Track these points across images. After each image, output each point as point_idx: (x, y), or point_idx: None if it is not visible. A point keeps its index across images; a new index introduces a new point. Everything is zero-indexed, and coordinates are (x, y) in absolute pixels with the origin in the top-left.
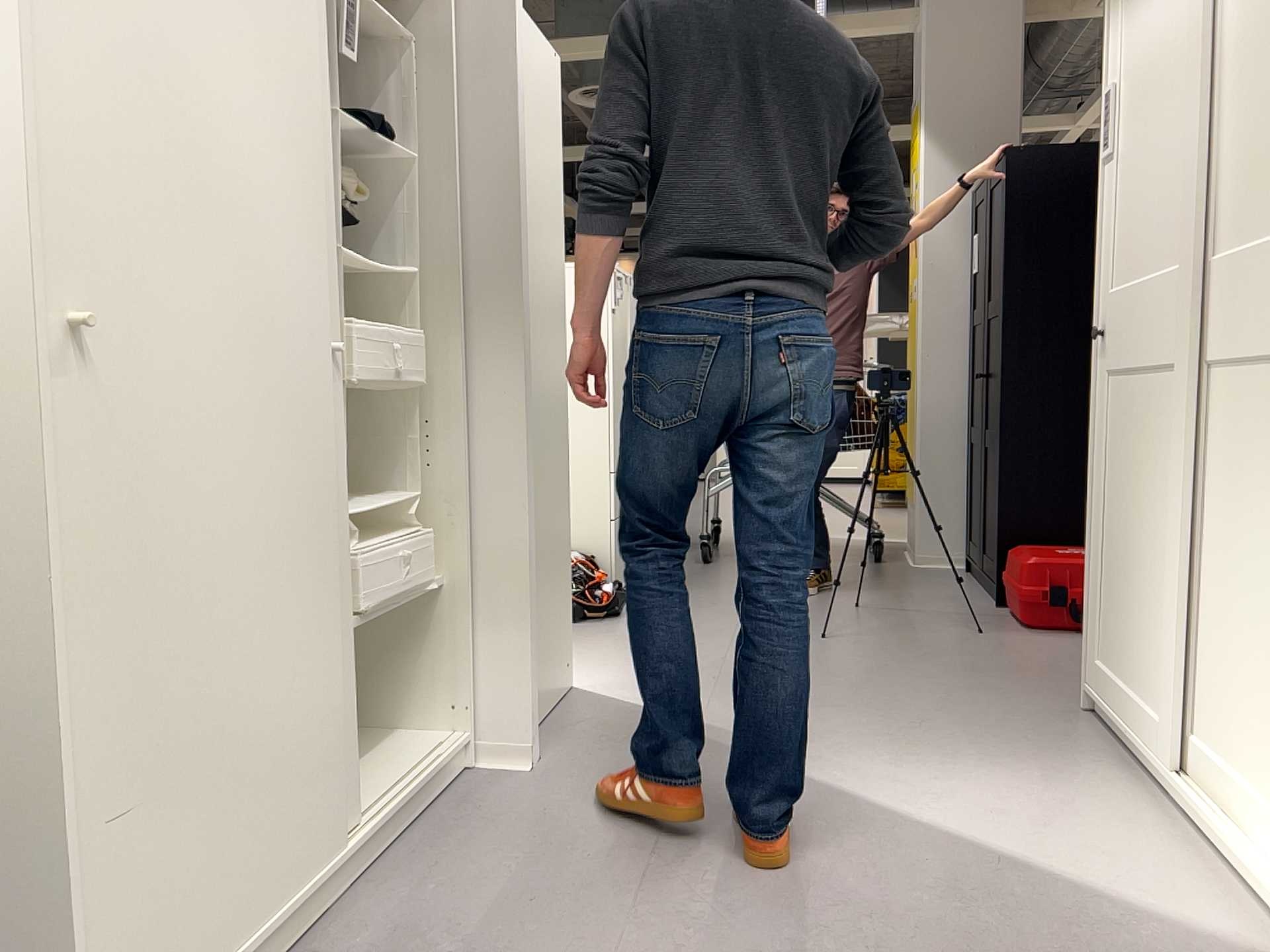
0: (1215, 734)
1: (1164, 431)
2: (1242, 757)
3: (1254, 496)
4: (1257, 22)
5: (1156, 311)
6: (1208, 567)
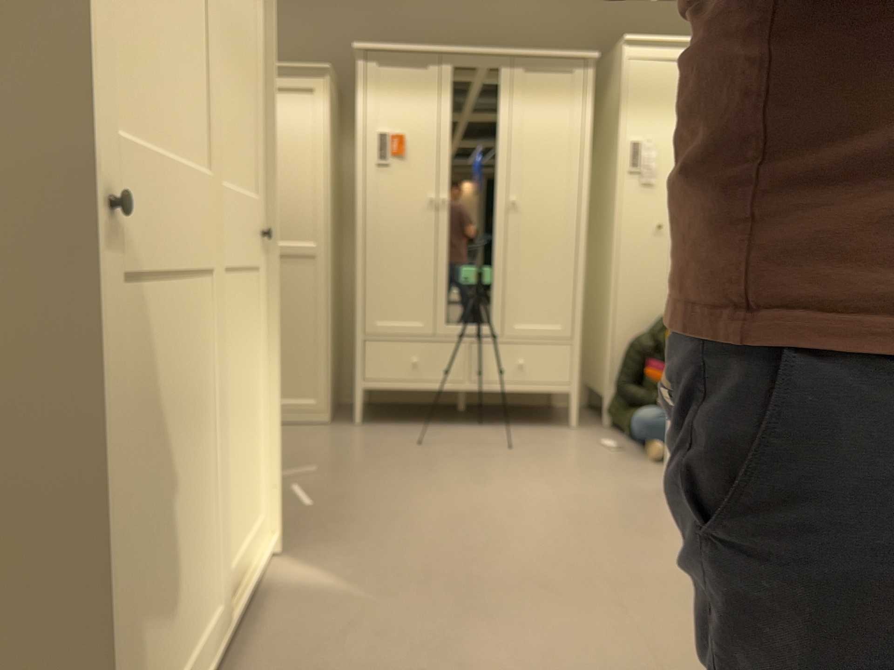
0: (227, 552)
1: (201, 340)
2: (240, 533)
3: (235, 362)
4: (222, 23)
5: (192, 212)
6: (217, 439)
